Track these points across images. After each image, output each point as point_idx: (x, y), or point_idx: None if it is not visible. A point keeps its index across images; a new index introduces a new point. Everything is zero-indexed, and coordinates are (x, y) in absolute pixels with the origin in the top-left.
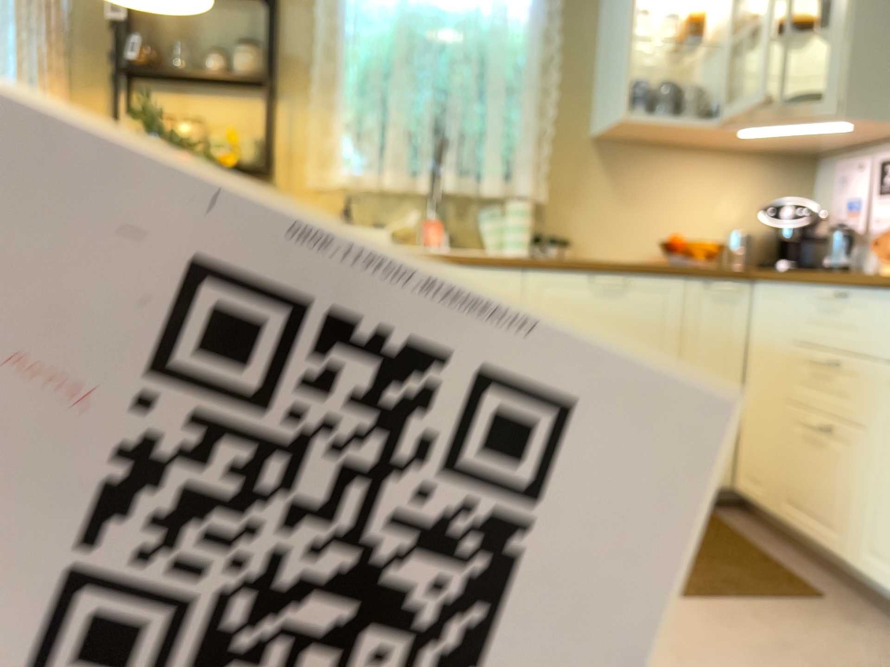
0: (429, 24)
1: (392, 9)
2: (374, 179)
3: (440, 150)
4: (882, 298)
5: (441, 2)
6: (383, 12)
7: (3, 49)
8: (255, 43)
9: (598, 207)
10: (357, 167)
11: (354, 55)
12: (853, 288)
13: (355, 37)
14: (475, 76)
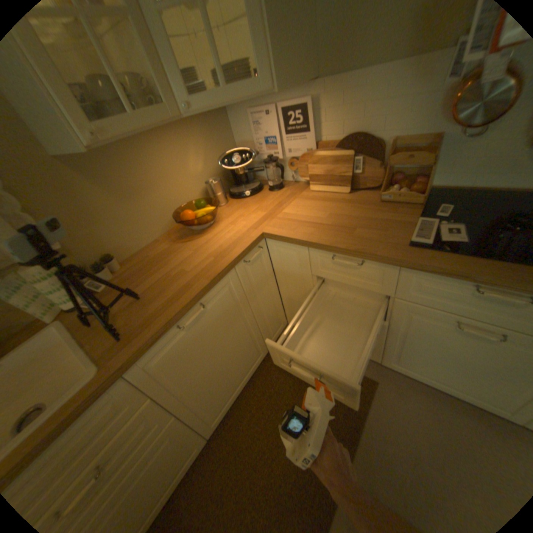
0: None
1: None
2: None
3: None
4: (396, 267)
5: None
6: None
7: None
8: None
9: (110, 216)
10: None
11: None
12: (369, 260)
13: None
14: None
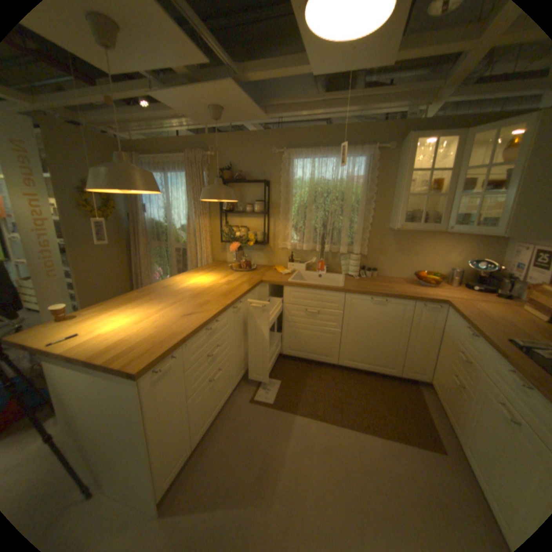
0: (321, 188)
1: (308, 183)
2: (300, 246)
3: (324, 236)
4: (489, 346)
5: (327, 178)
6: (305, 184)
7: (190, 208)
8: (261, 199)
9: (390, 255)
10: (295, 241)
11: (293, 203)
12: (479, 335)
13: (293, 196)
14: (338, 207)
